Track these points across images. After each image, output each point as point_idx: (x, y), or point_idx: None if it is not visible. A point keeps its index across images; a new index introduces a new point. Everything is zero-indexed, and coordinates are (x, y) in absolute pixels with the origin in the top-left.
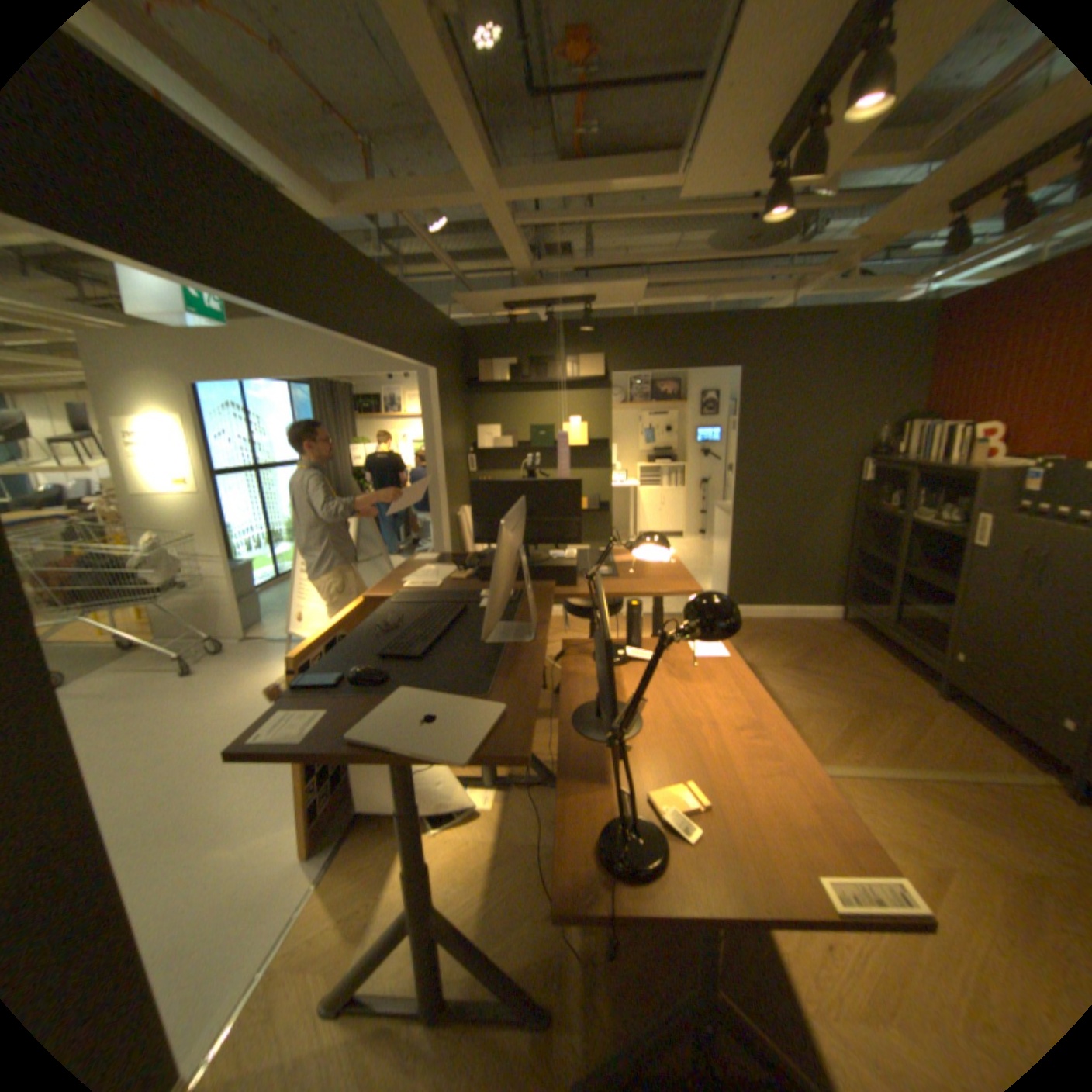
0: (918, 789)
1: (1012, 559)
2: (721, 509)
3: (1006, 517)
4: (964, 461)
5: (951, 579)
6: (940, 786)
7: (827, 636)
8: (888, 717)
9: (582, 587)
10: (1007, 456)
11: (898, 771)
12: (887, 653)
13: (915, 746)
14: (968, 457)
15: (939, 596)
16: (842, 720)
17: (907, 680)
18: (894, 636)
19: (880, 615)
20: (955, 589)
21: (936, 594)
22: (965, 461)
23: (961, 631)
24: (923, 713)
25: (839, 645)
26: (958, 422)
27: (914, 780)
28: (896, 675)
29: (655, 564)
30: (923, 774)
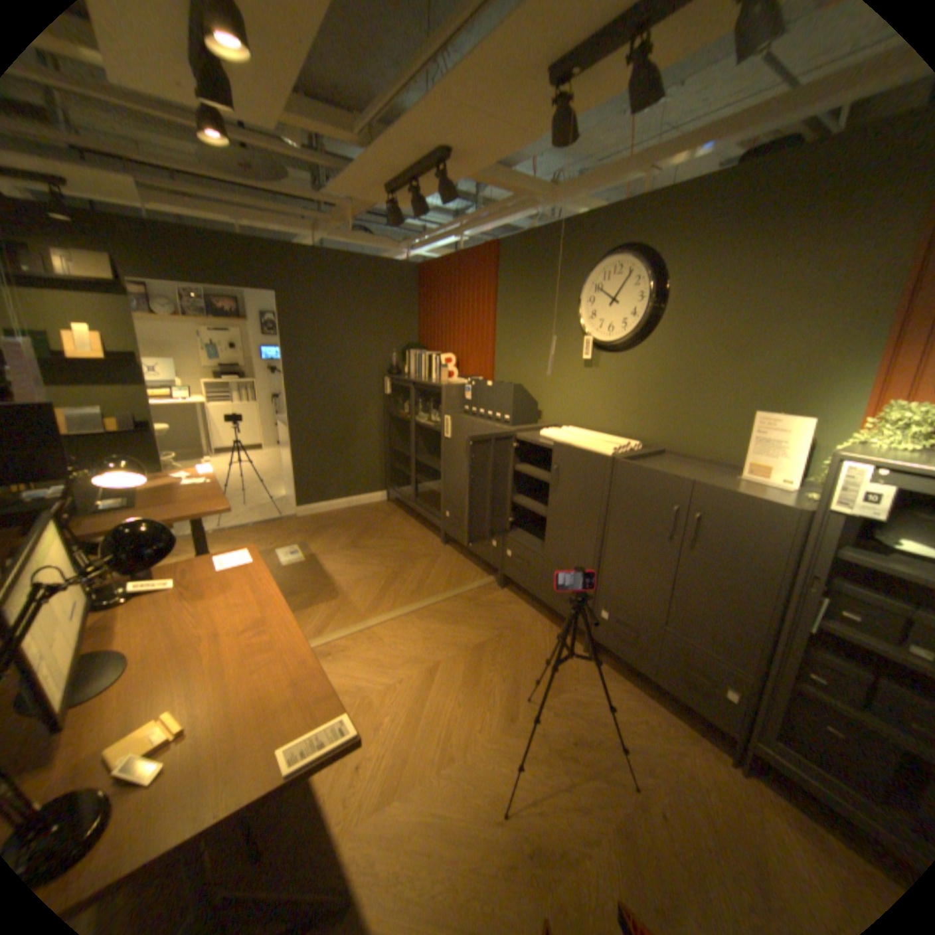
0: (424, 613)
1: (462, 445)
2: (282, 422)
3: (457, 418)
4: (438, 381)
5: (440, 462)
6: (436, 606)
7: (376, 516)
8: (410, 567)
9: (80, 523)
10: (460, 378)
11: (413, 605)
12: (414, 520)
13: (424, 583)
14: (440, 378)
15: (438, 474)
16: (381, 579)
17: (424, 536)
18: (415, 507)
19: (408, 493)
20: (441, 469)
21: (436, 473)
22: (438, 381)
23: (445, 497)
24: (431, 558)
25: (383, 521)
26: (434, 354)
27: (422, 608)
28: (417, 535)
29: (190, 483)
30: (427, 601)
